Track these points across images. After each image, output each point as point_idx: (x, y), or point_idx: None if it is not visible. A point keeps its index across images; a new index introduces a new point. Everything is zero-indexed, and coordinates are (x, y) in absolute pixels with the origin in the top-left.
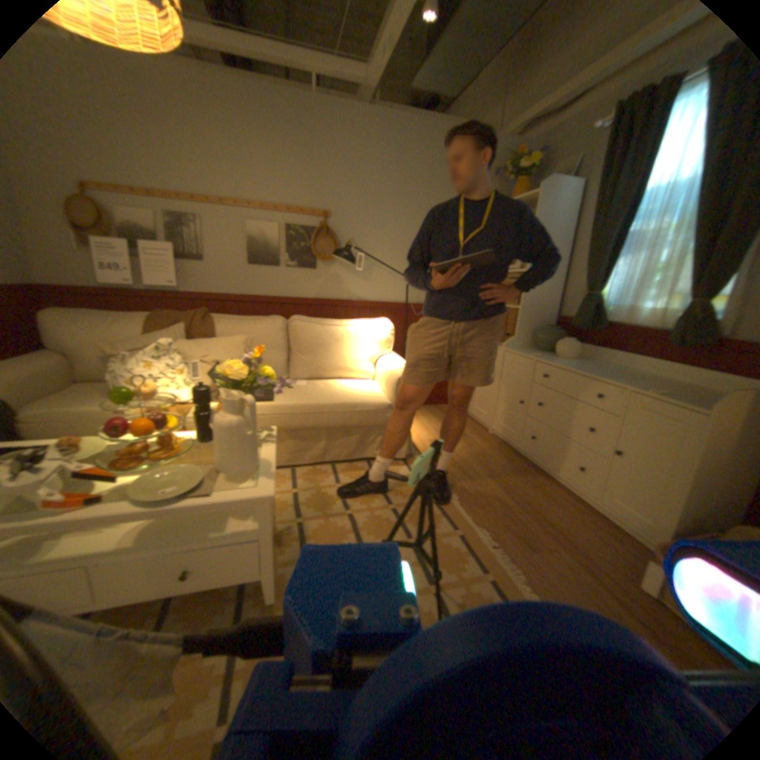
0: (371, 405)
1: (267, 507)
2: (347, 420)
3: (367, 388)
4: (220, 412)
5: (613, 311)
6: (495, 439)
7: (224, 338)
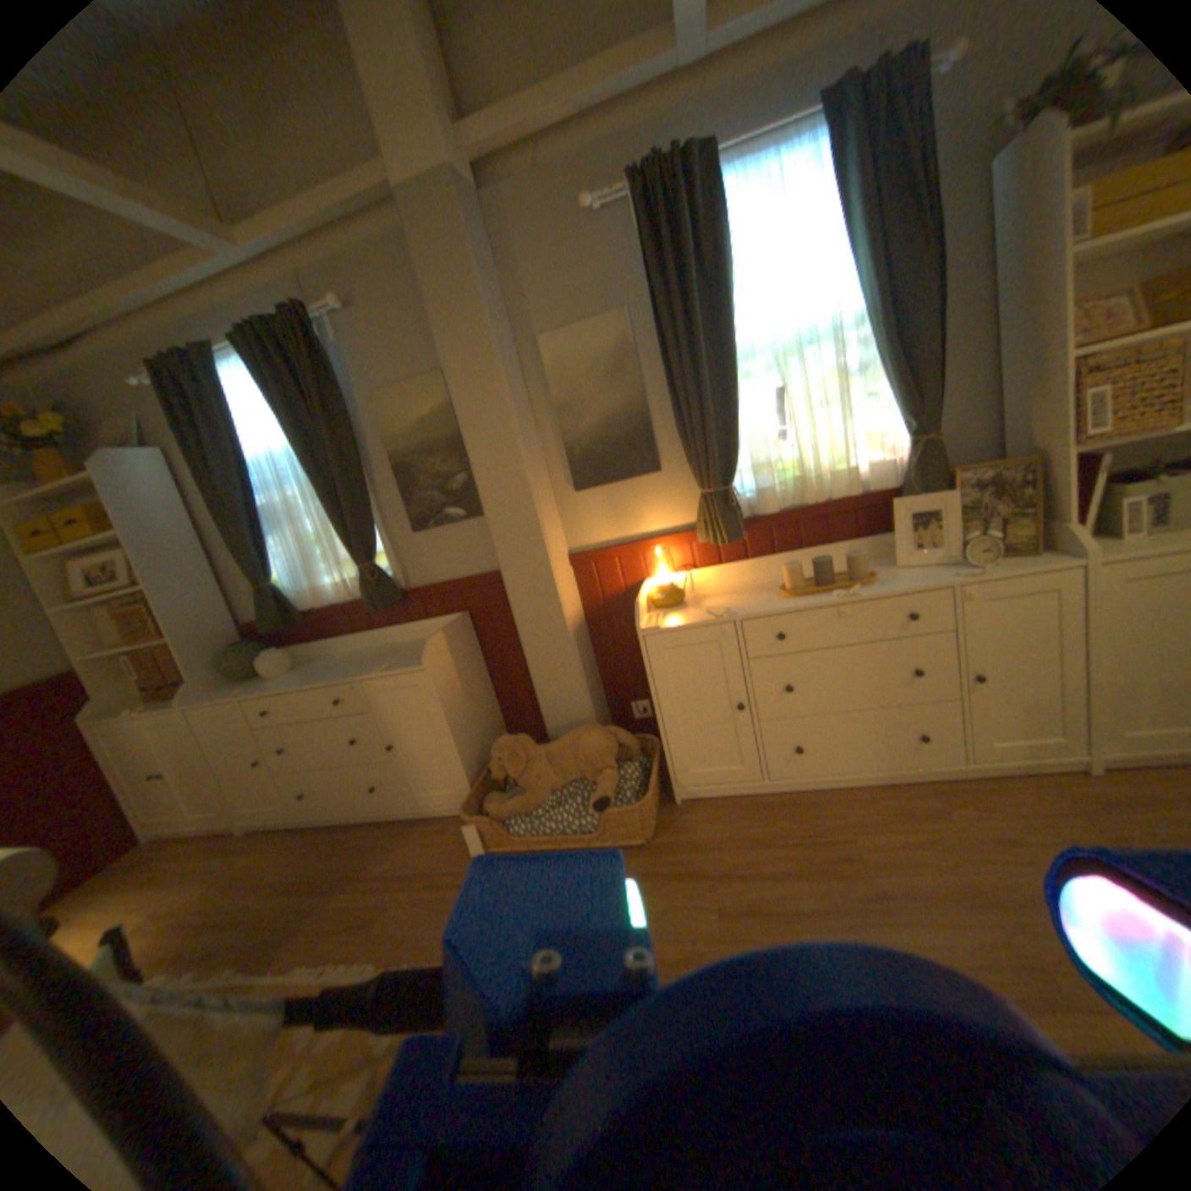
0: None
1: None
2: None
3: None
4: None
5: (297, 597)
6: (250, 838)
7: None
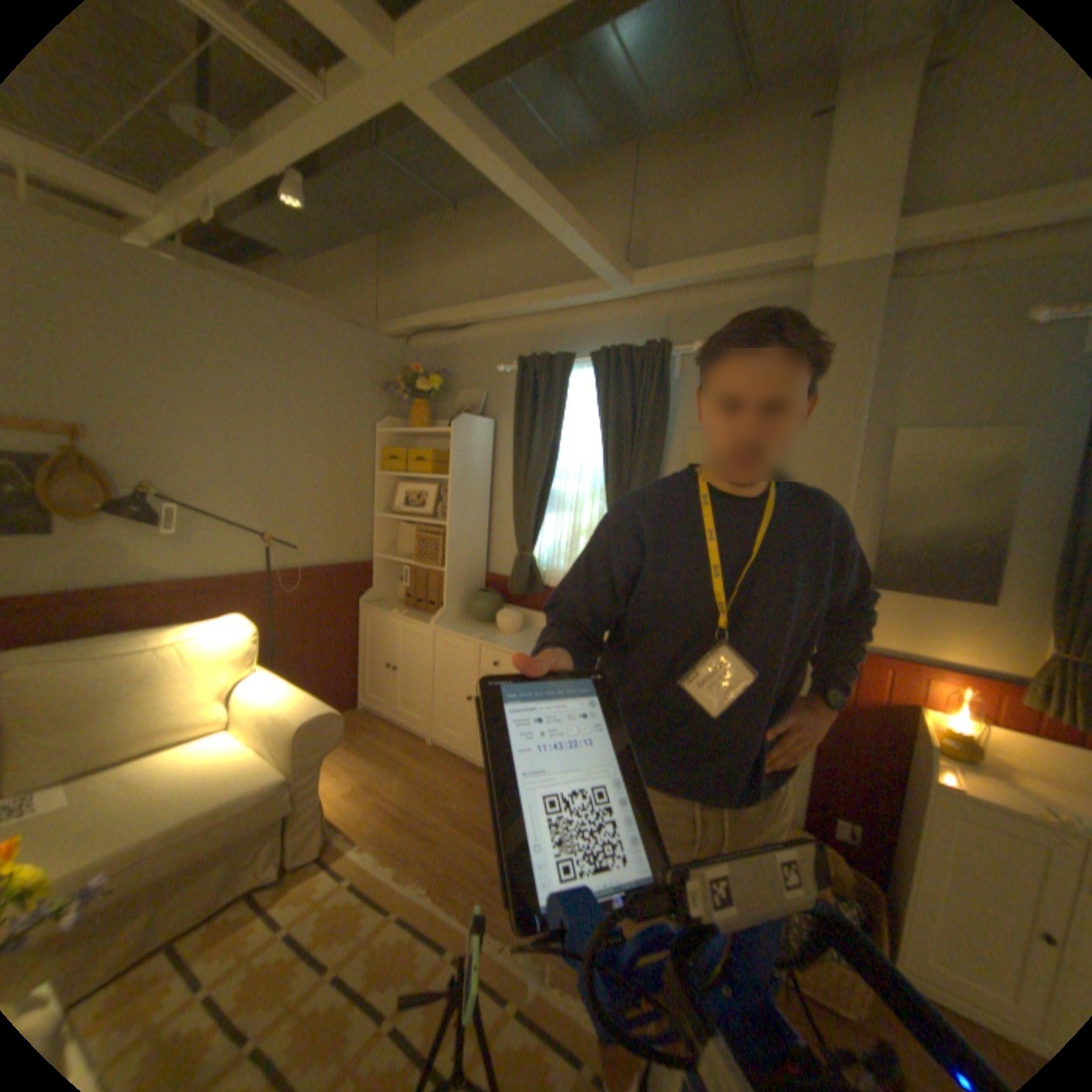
0: (248, 800)
1: None
2: (201, 850)
3: (223, 760)
4: None
5: (544, 572)
6: (437, 753)
7: None
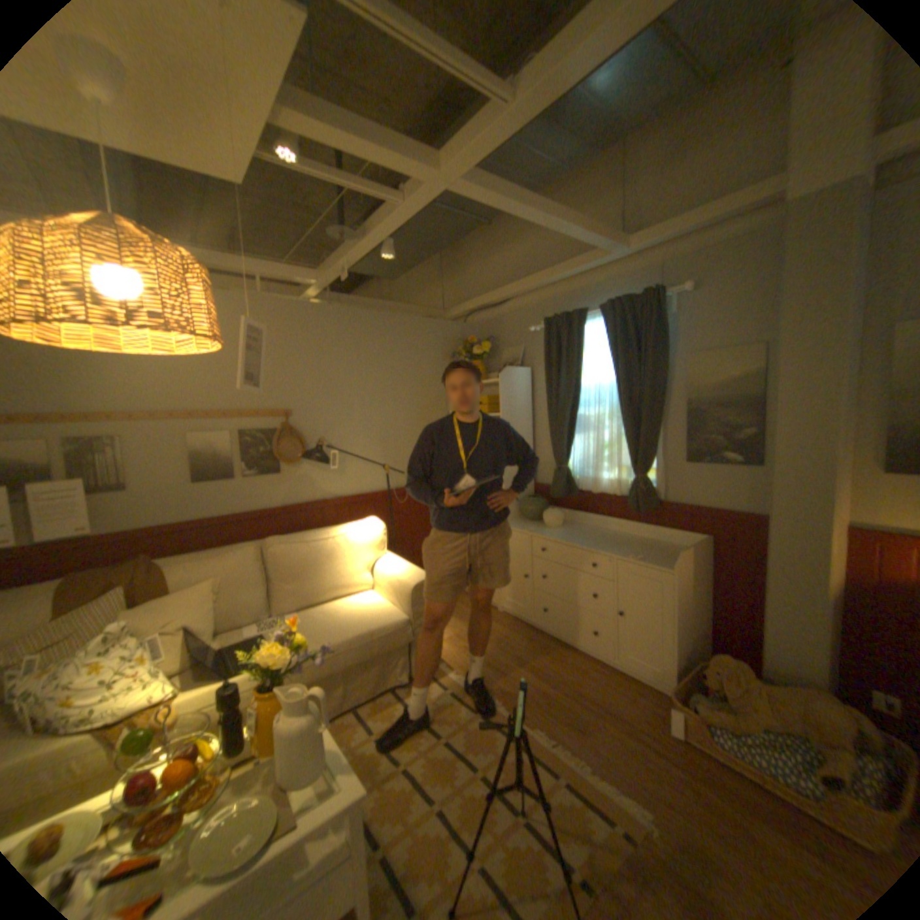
0: (389, 629)
1: (358, 812)
2: (366, 655)
3: (373, 606)
4: (279, 720)
5: (578, 479)
6: (506, 618)
7: (182, 594)
